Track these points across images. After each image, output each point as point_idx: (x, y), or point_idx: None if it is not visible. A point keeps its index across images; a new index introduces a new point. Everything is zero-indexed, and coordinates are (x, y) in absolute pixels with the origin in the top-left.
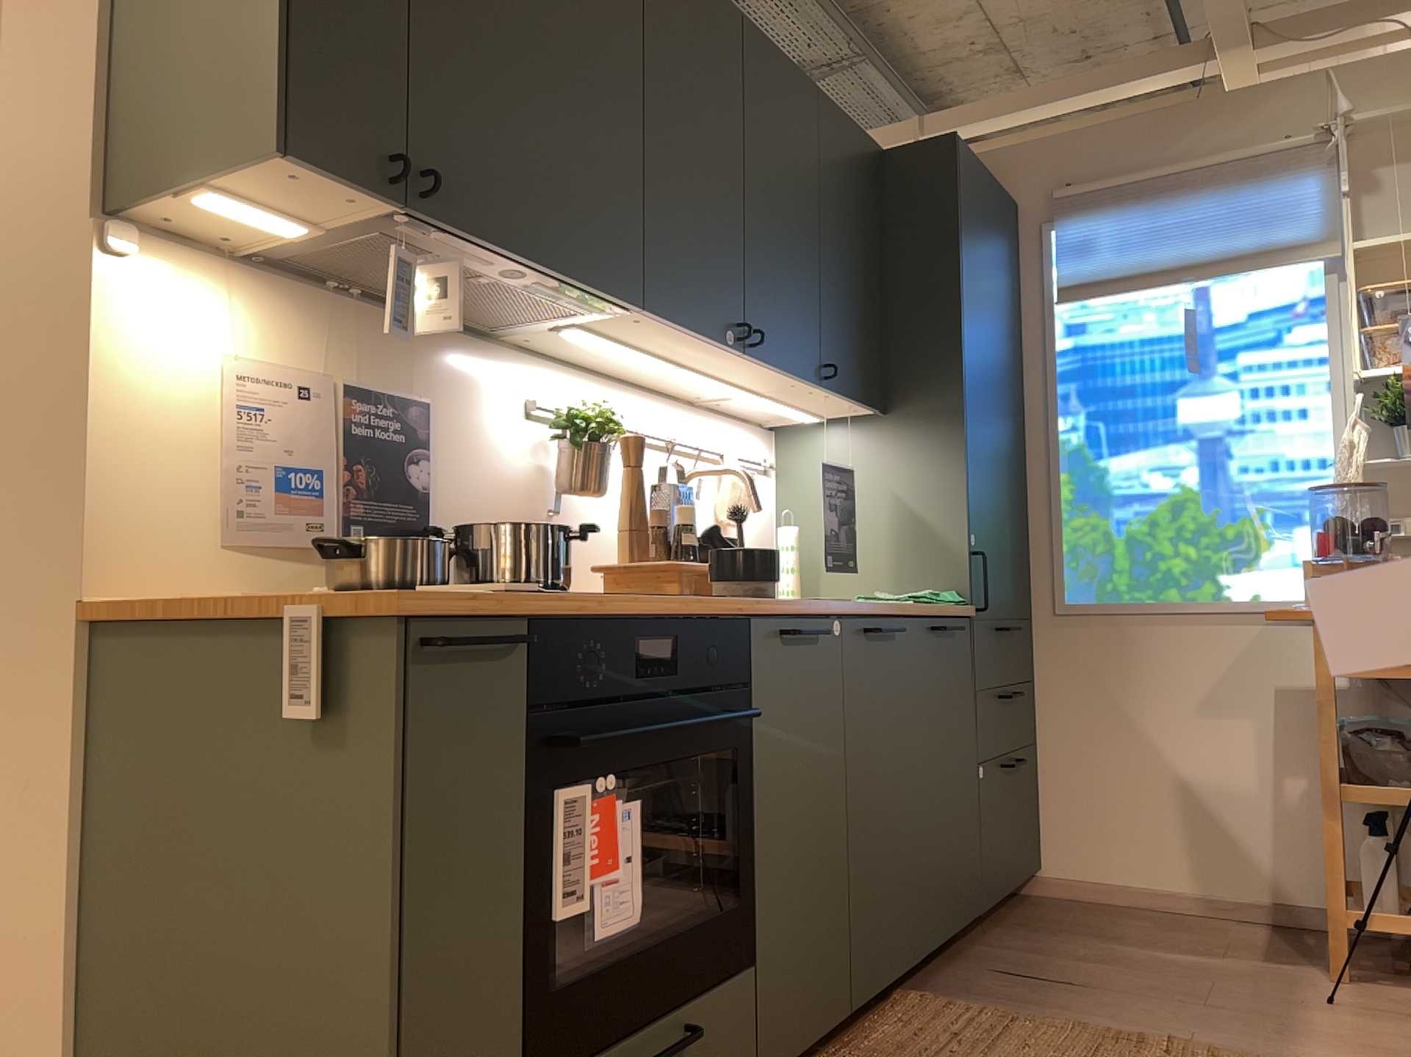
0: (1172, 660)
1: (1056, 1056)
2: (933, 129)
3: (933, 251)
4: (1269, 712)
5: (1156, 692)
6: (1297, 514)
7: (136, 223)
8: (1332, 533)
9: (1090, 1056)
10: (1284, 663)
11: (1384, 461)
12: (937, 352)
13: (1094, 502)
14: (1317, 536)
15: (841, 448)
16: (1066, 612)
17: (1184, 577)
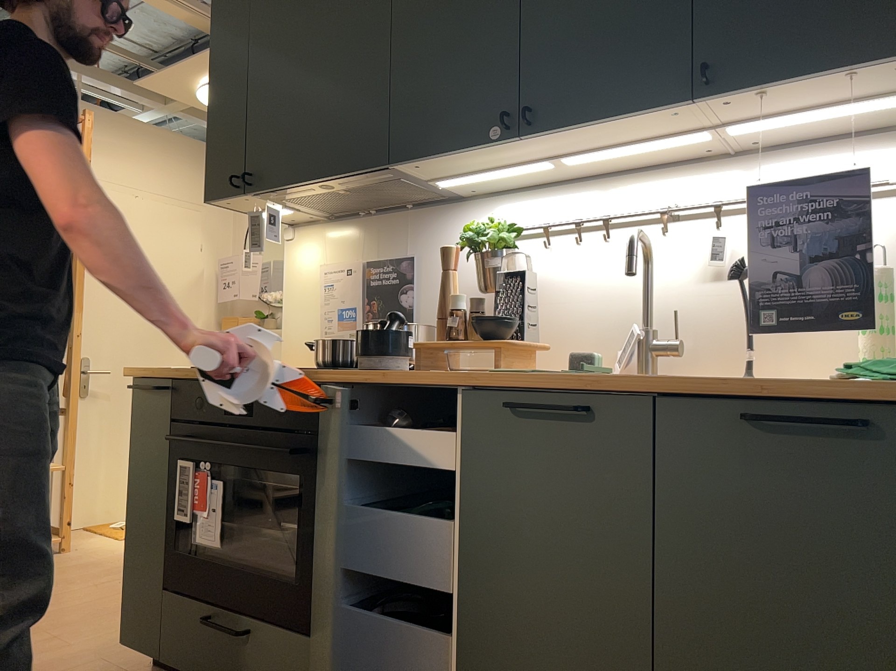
0: None
1: None
2: None
3: None
4: None
5: None
6: None
7: (297, 224)
8: None
9: None
10: None
11: None
12: None
13: None
14: None
15: None
16: None
17: None
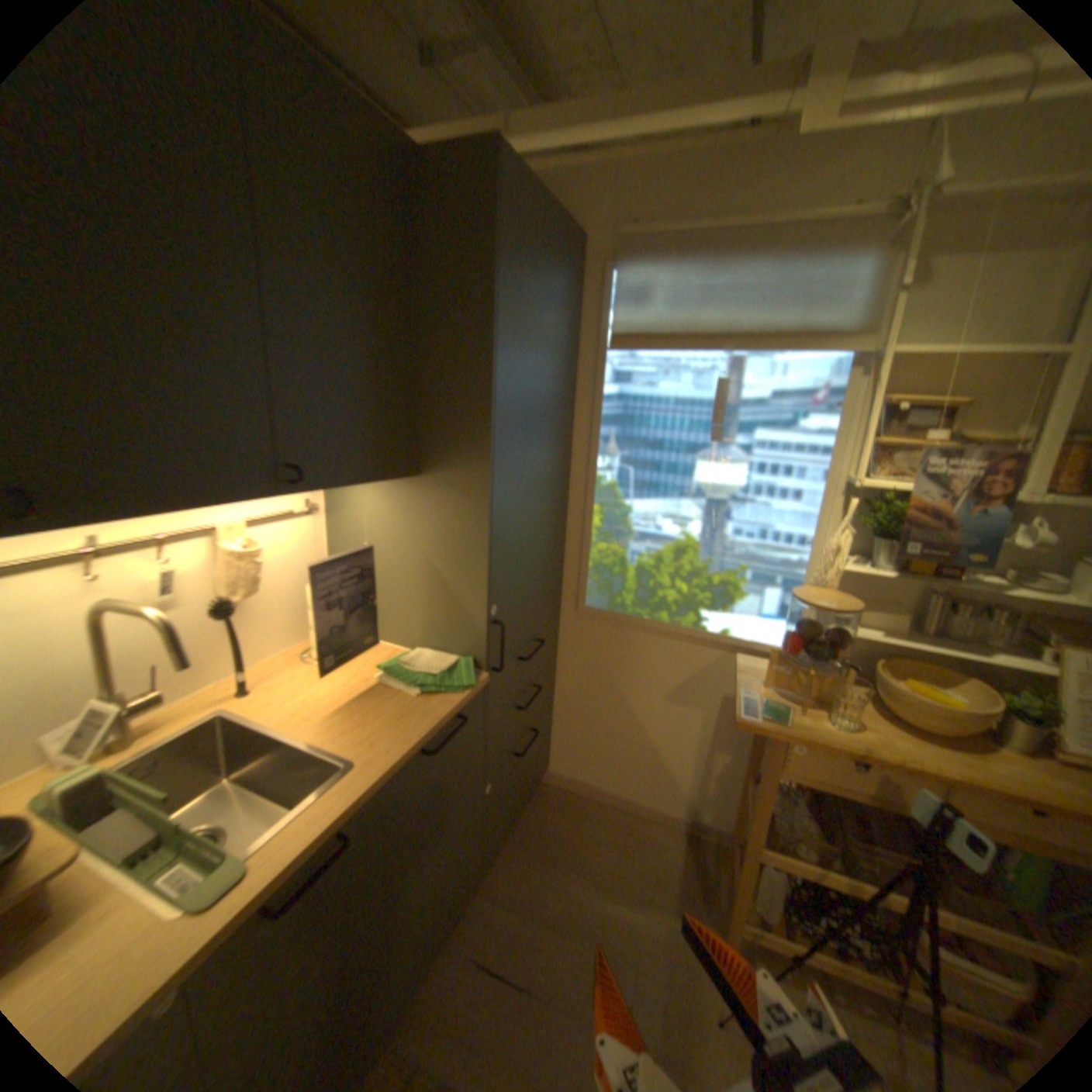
0: (655, 662)
1: None
2: (520, 130)
3: (469, 298)
4: (716, 712)
5: (640, 681)
6: (772, 575)
7: None
8: (806, 636)
9: None
10: (735, 683)
11: (863, 570)
12: (468, 422)
13: (617, 534)
14: (793, 640)
15: (380, 500)
16: (584, 613)
17: (675, 607)
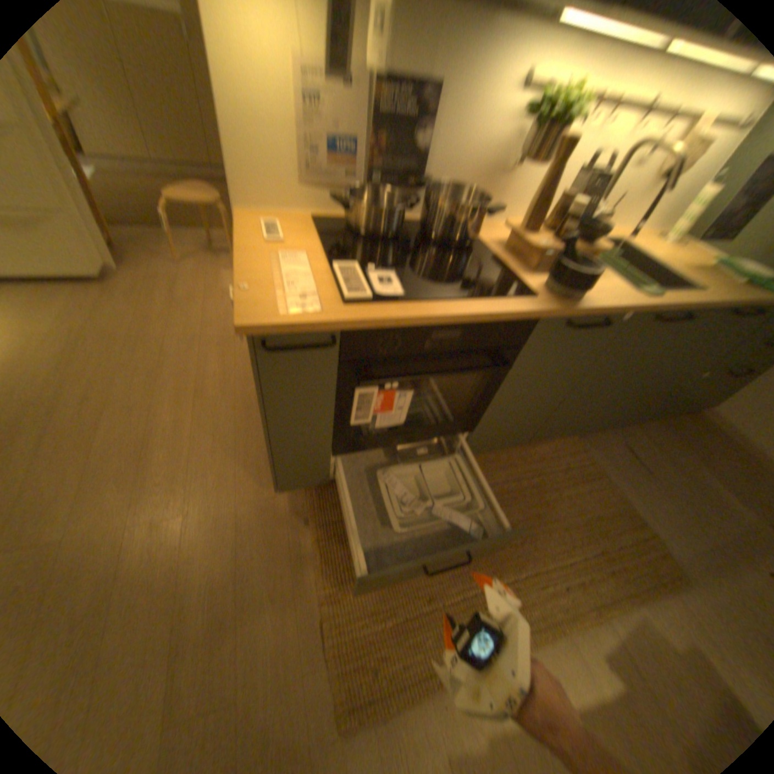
0: None
1: (595, 507)
2: None
3: None
4: None
5: None
6: None
7: None
8: None
9: (609, 517)
10: None
11: None
12: None
13: None
14: None
15: None
16: None
17: None
